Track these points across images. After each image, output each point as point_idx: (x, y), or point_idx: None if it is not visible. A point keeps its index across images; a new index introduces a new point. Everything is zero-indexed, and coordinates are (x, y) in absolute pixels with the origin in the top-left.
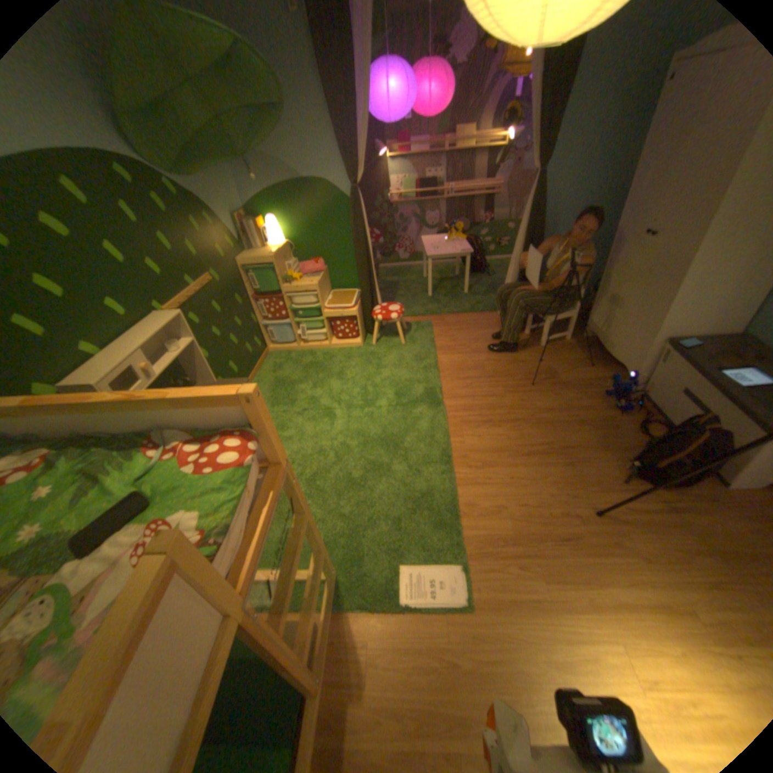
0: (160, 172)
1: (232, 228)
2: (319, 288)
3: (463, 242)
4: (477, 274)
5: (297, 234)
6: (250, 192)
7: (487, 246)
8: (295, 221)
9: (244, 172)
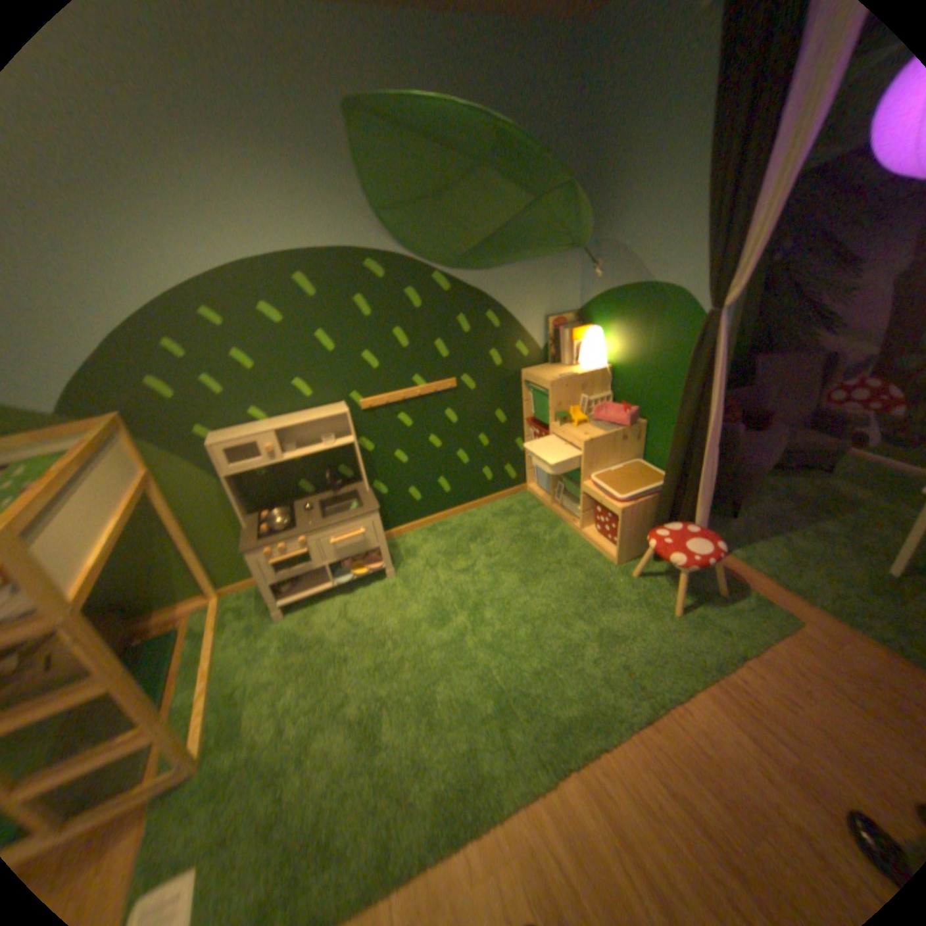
0: (434, 267)
1: (539, 333)
2: (587, 448)
3: None
4: None
5: (626, 361)
6: (592, 293)
7: None
8: (628, 343)
9: (593, 265)
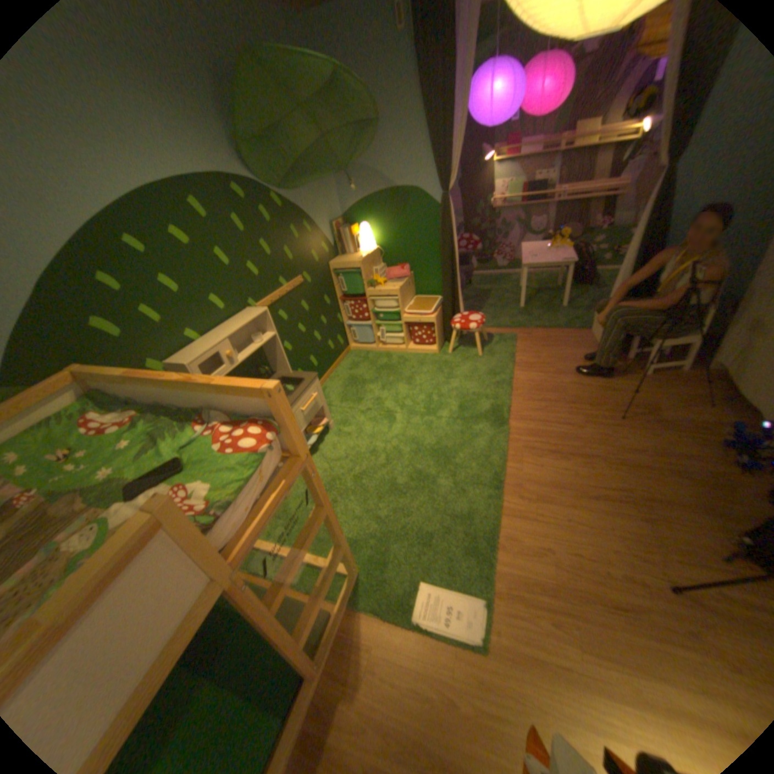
0: (269, 188)
1: (329, 235)
2: (399, 293)
3: (569, 250)
4: (583, 286)
5: (388, 240)
6: (349, 202)
7: (602, 254)
8: (386, 229)
9: (346, 184)
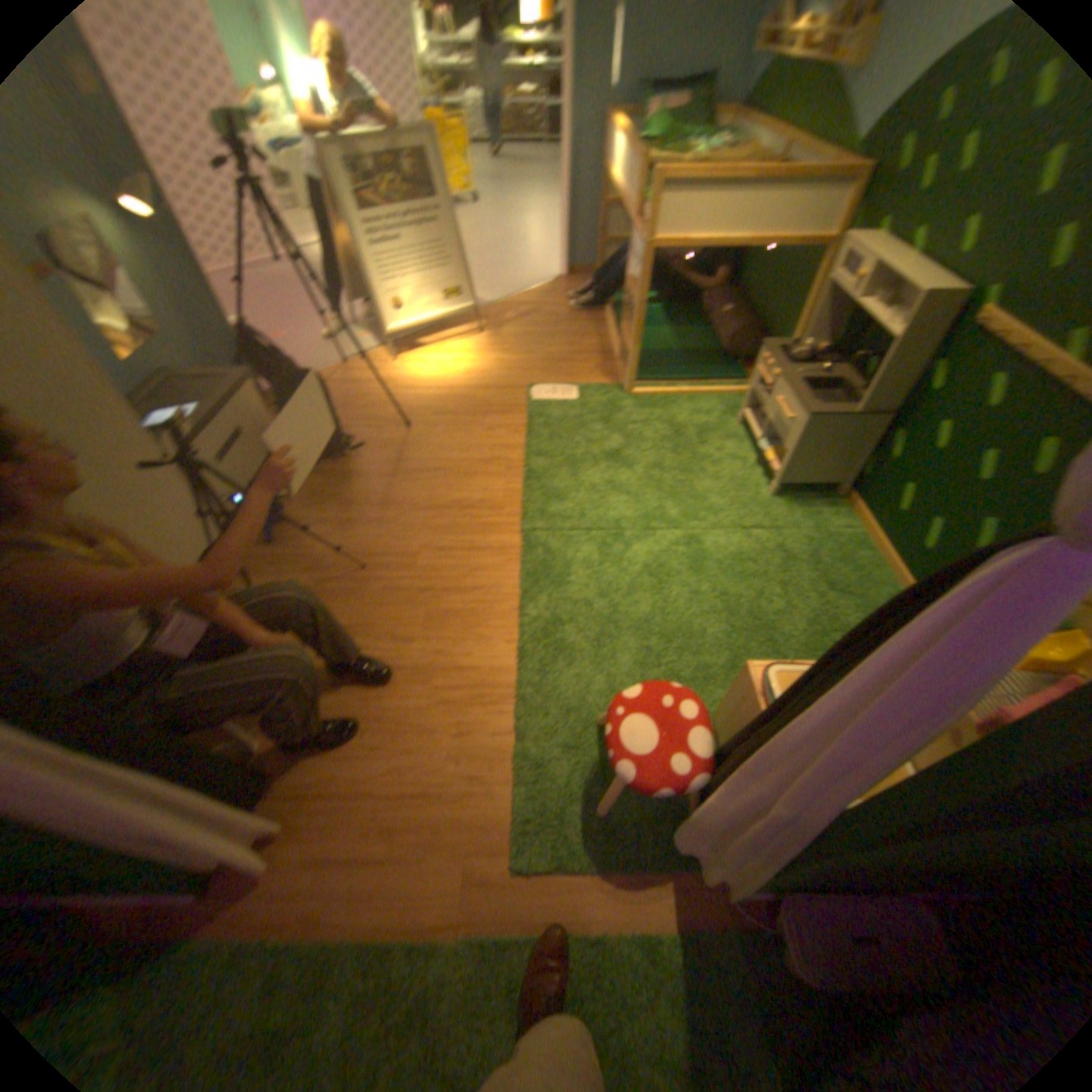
0: None
1: None
2: None
3: None
4: None
5: None
6: None
7: None
8: None
9: None
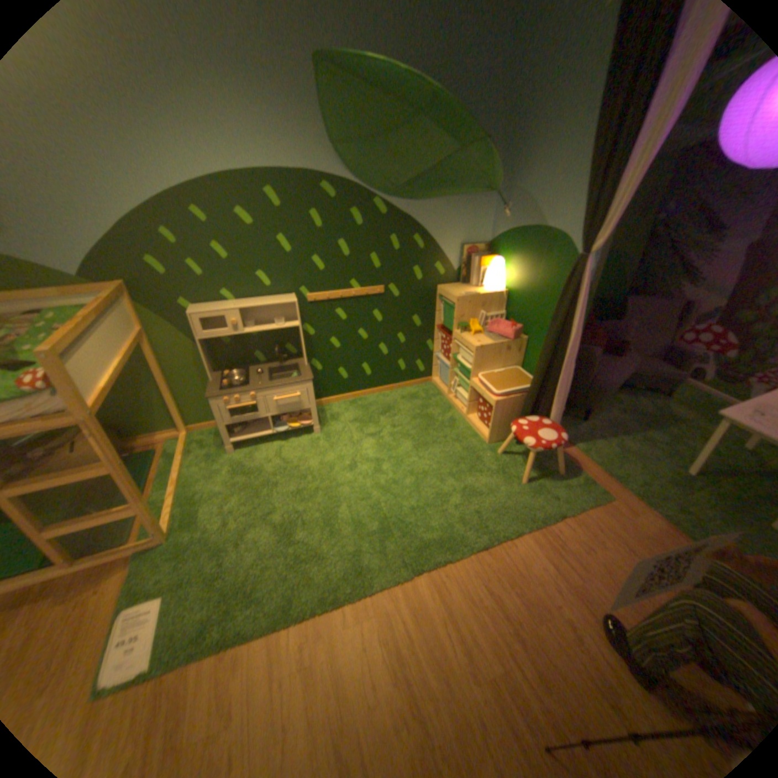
0: (376, 194)
1: (455, 257)
2: (477, 352)
3: None
4: None
5: (519, 288)
6: (501, 229)
7: None
8: (522, 273)
9: (504, 206)
